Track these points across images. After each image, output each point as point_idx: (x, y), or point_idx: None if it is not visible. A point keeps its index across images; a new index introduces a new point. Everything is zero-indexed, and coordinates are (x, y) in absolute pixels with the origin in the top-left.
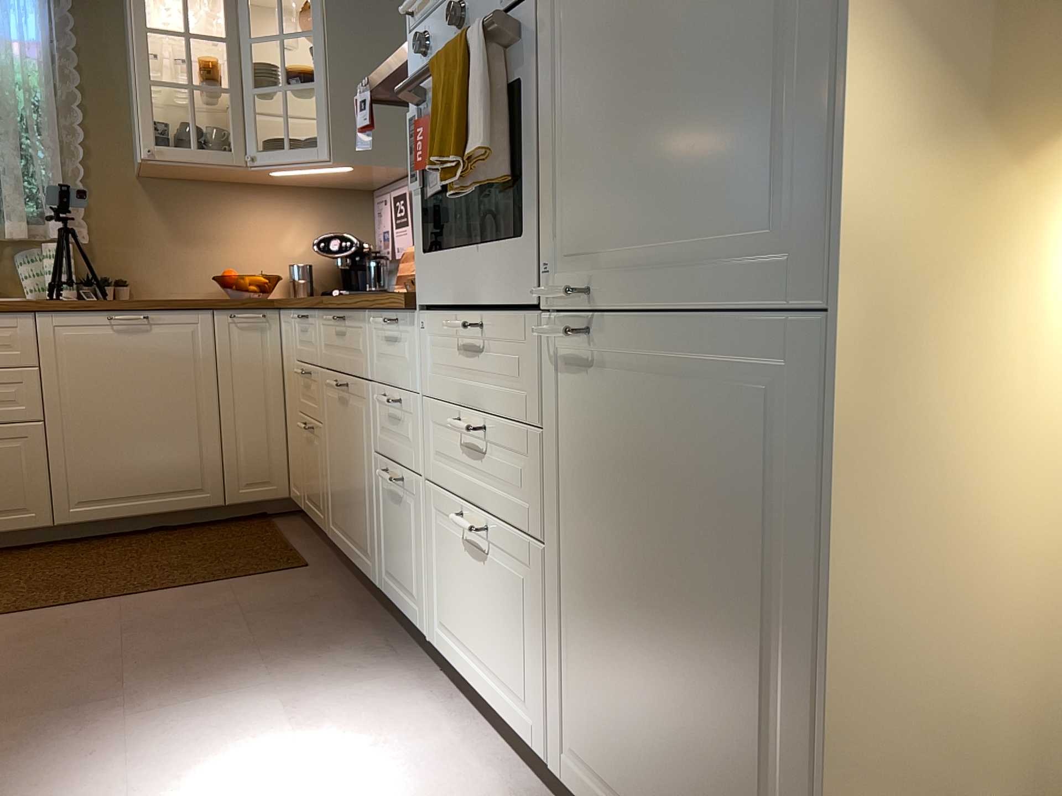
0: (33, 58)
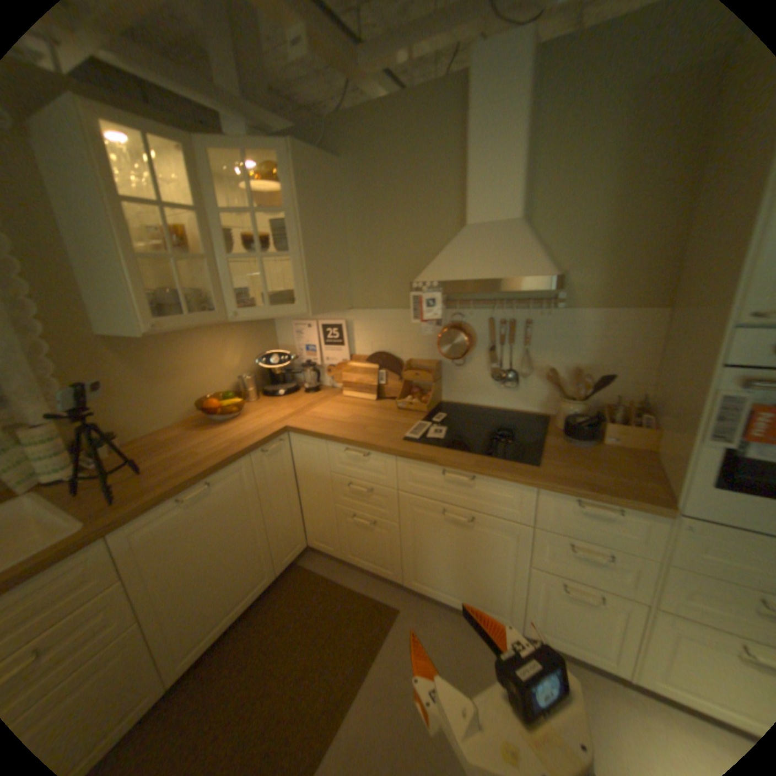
0: None
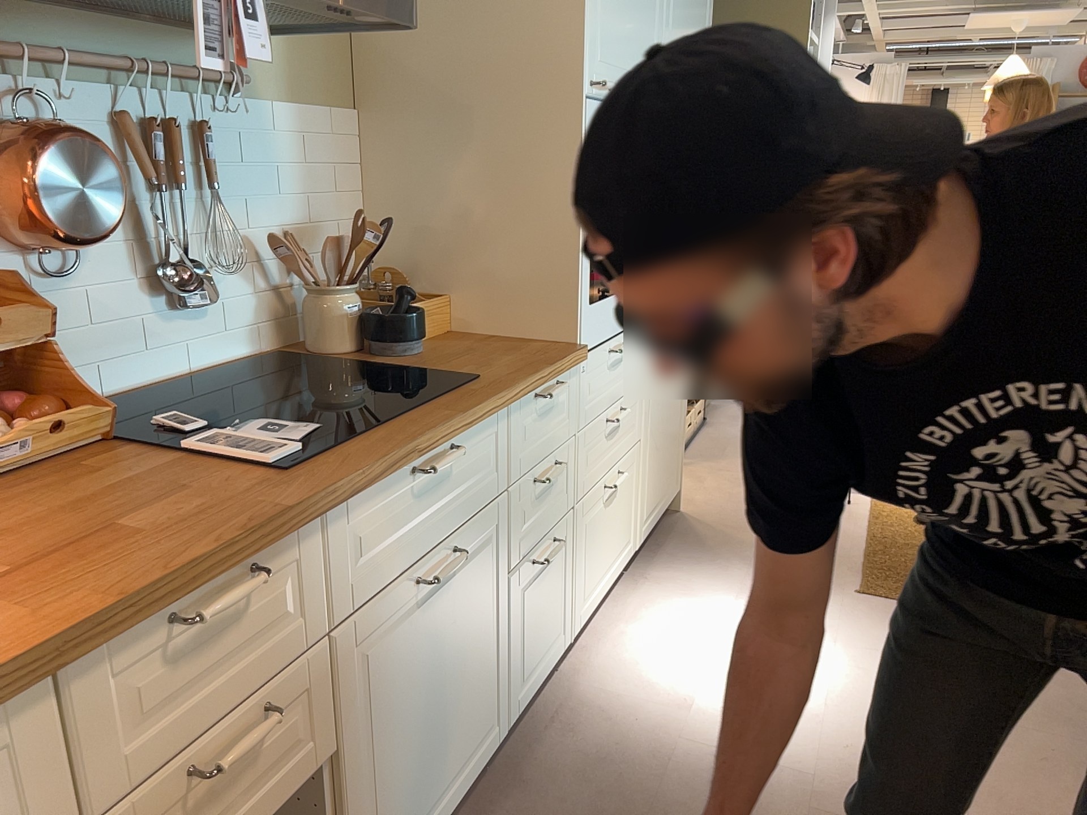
0: None
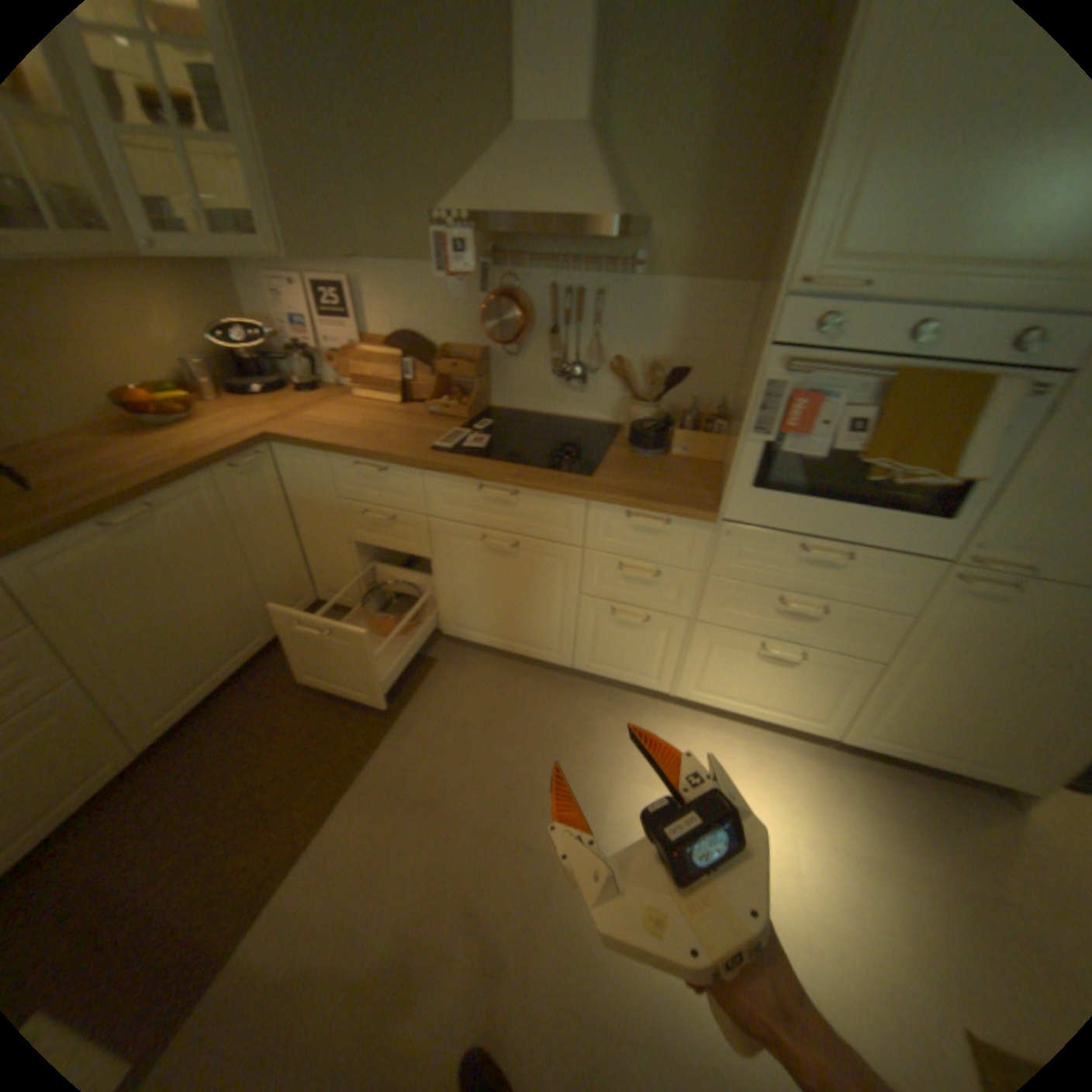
0: None
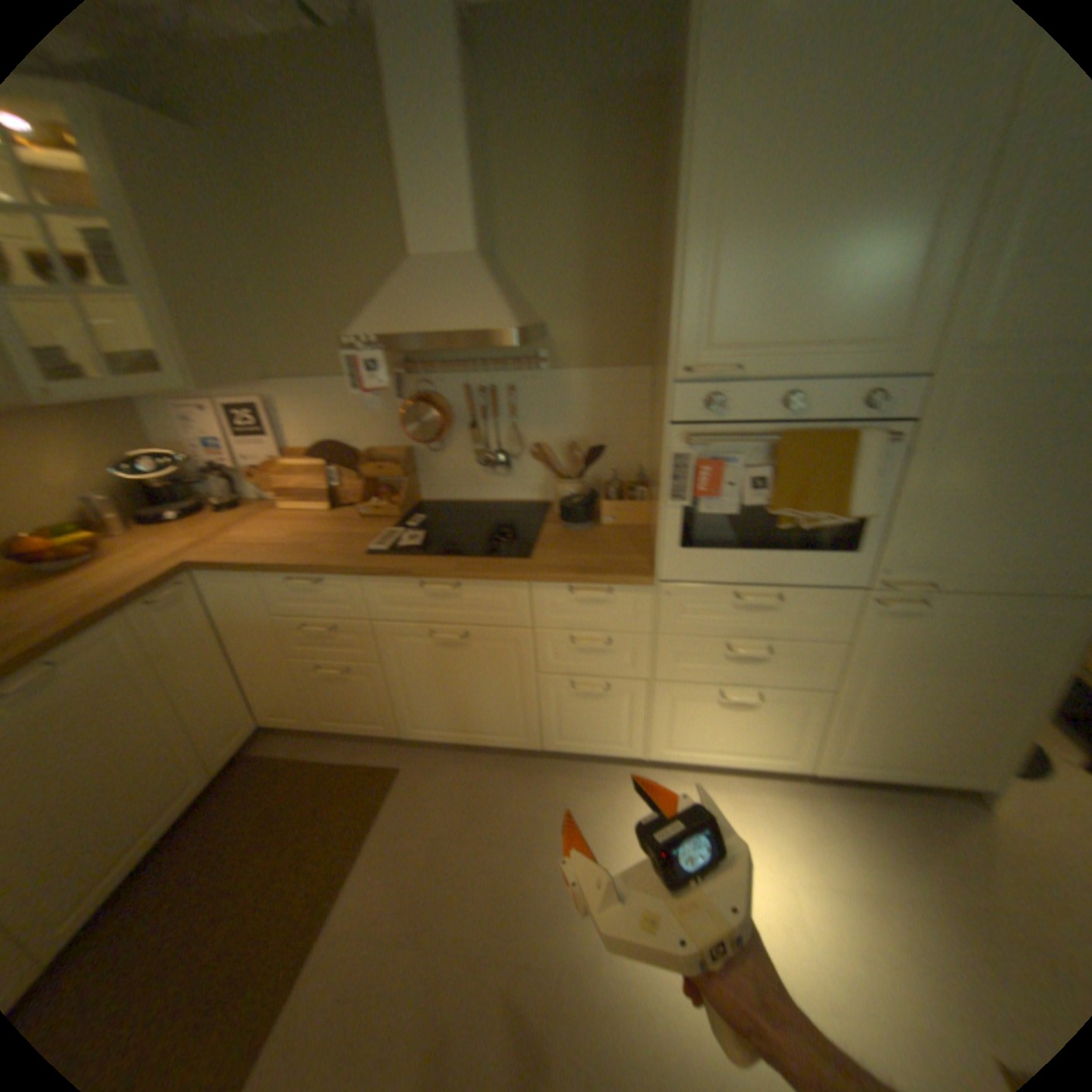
0: None
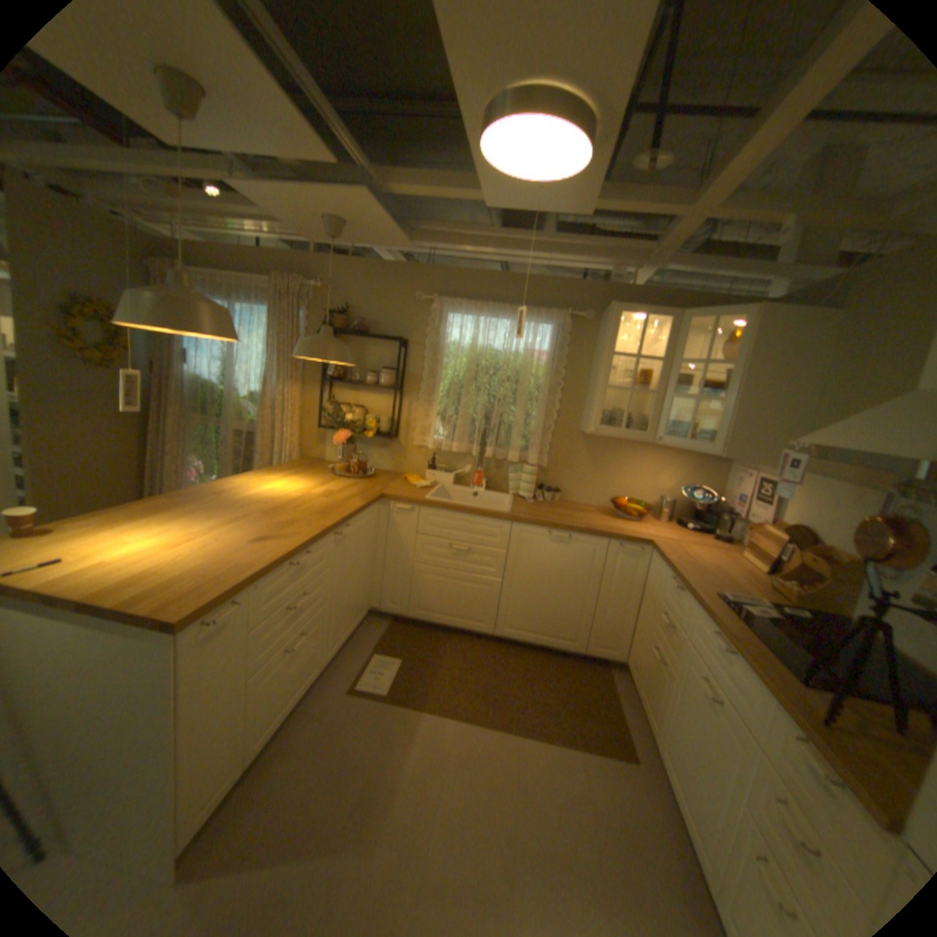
0: (542, 360)
